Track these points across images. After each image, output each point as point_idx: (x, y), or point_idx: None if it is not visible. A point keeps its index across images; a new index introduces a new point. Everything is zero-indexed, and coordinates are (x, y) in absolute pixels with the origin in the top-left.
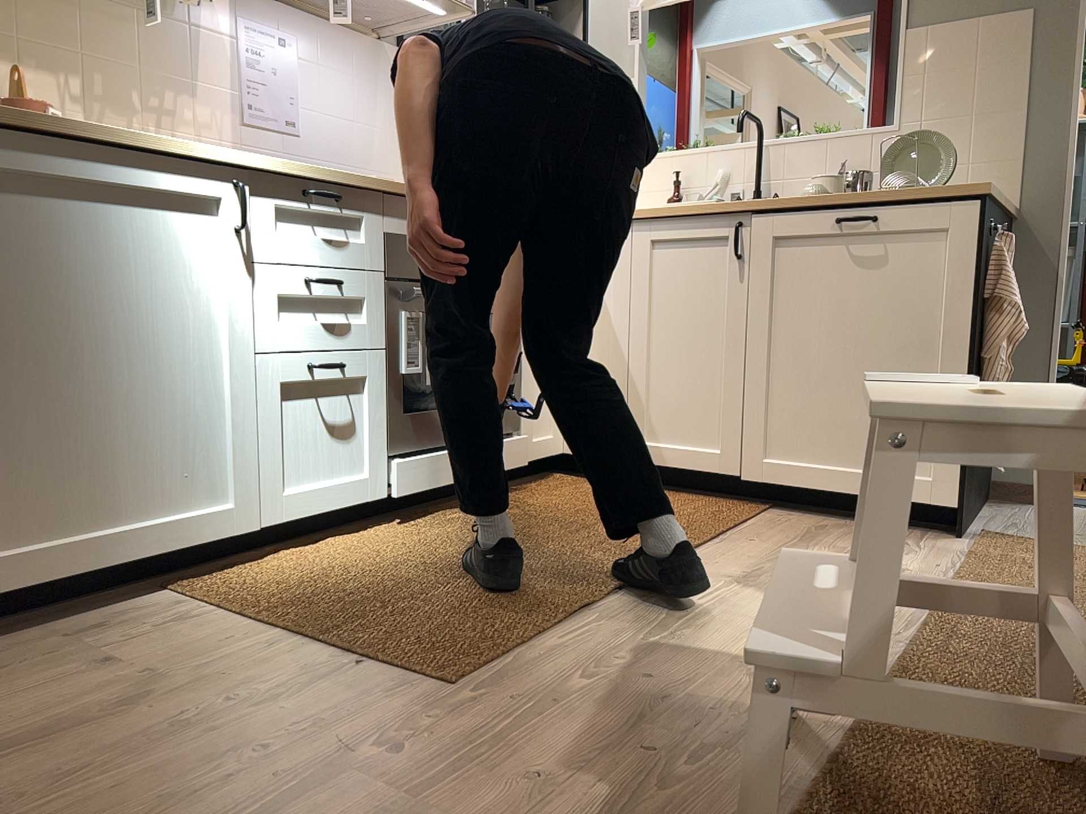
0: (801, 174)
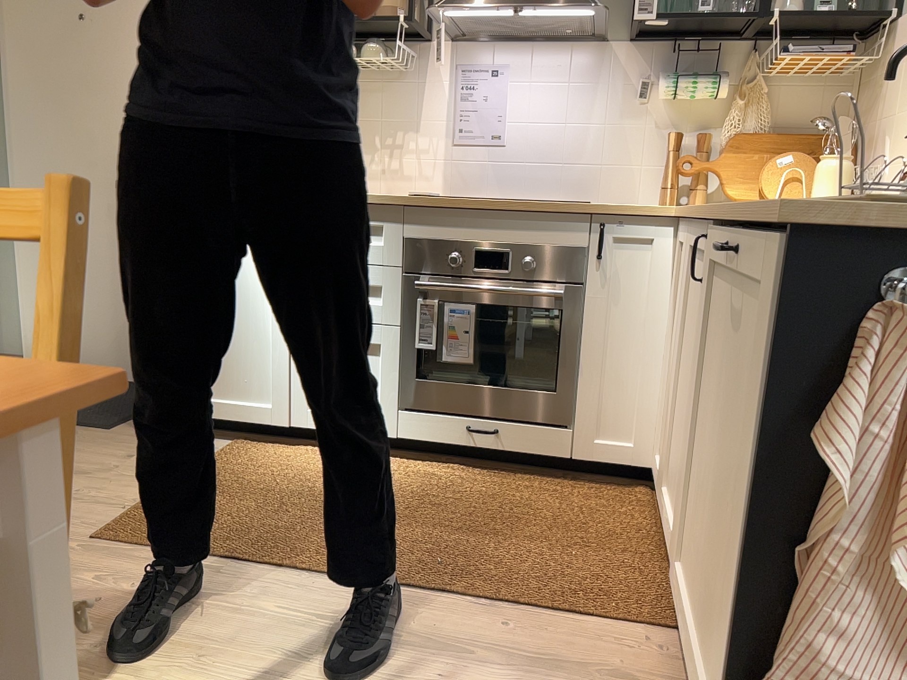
0: None
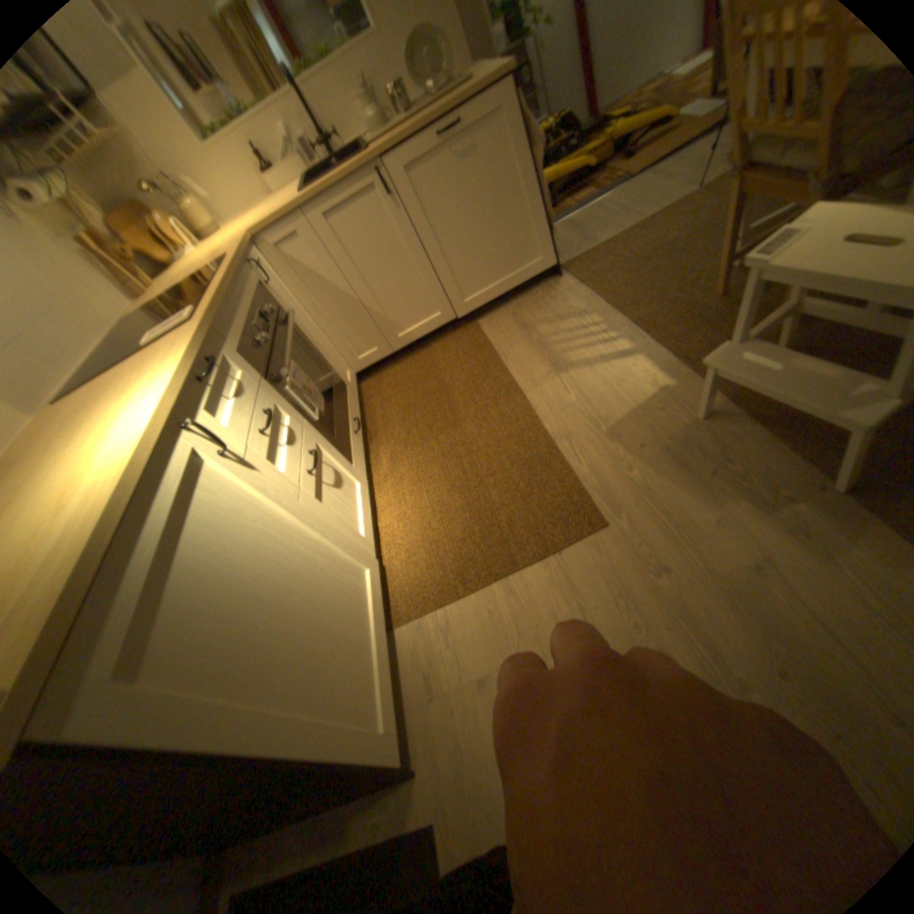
0: (336, 101)
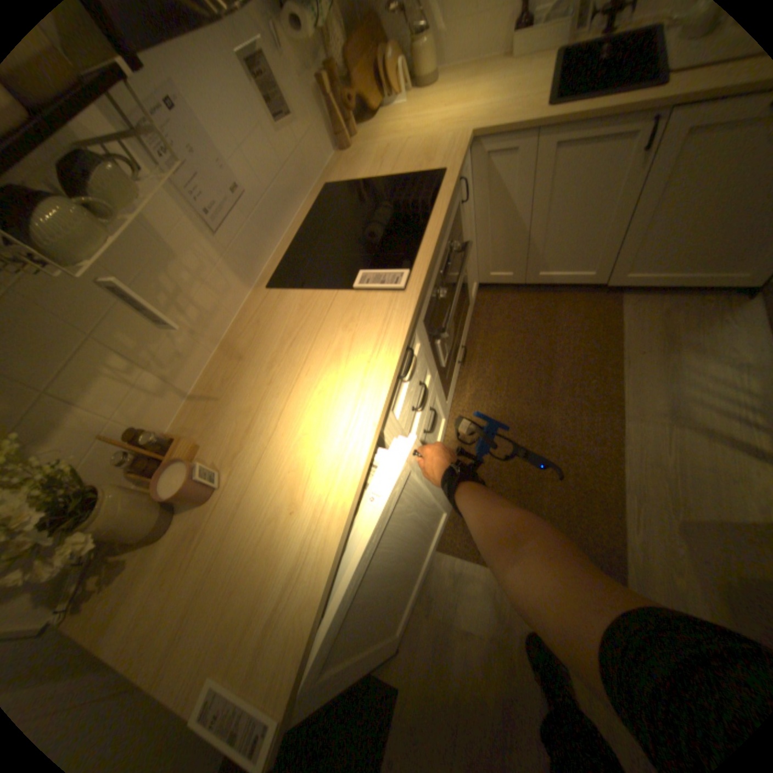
0: None
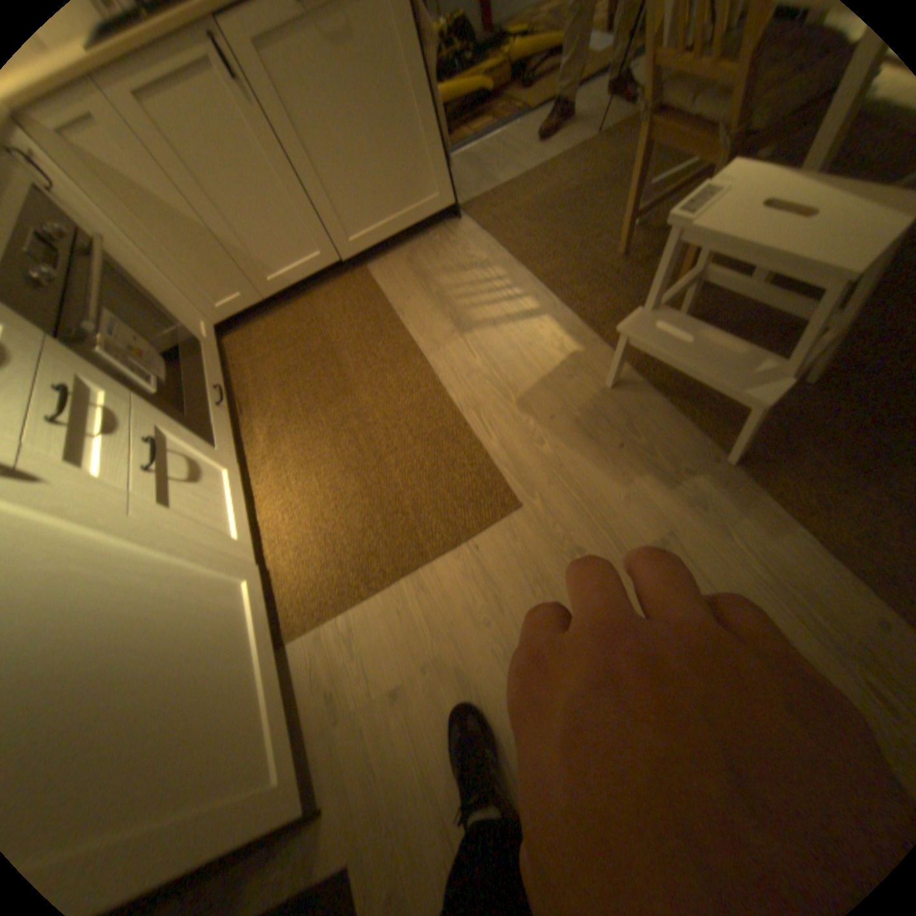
0: None
